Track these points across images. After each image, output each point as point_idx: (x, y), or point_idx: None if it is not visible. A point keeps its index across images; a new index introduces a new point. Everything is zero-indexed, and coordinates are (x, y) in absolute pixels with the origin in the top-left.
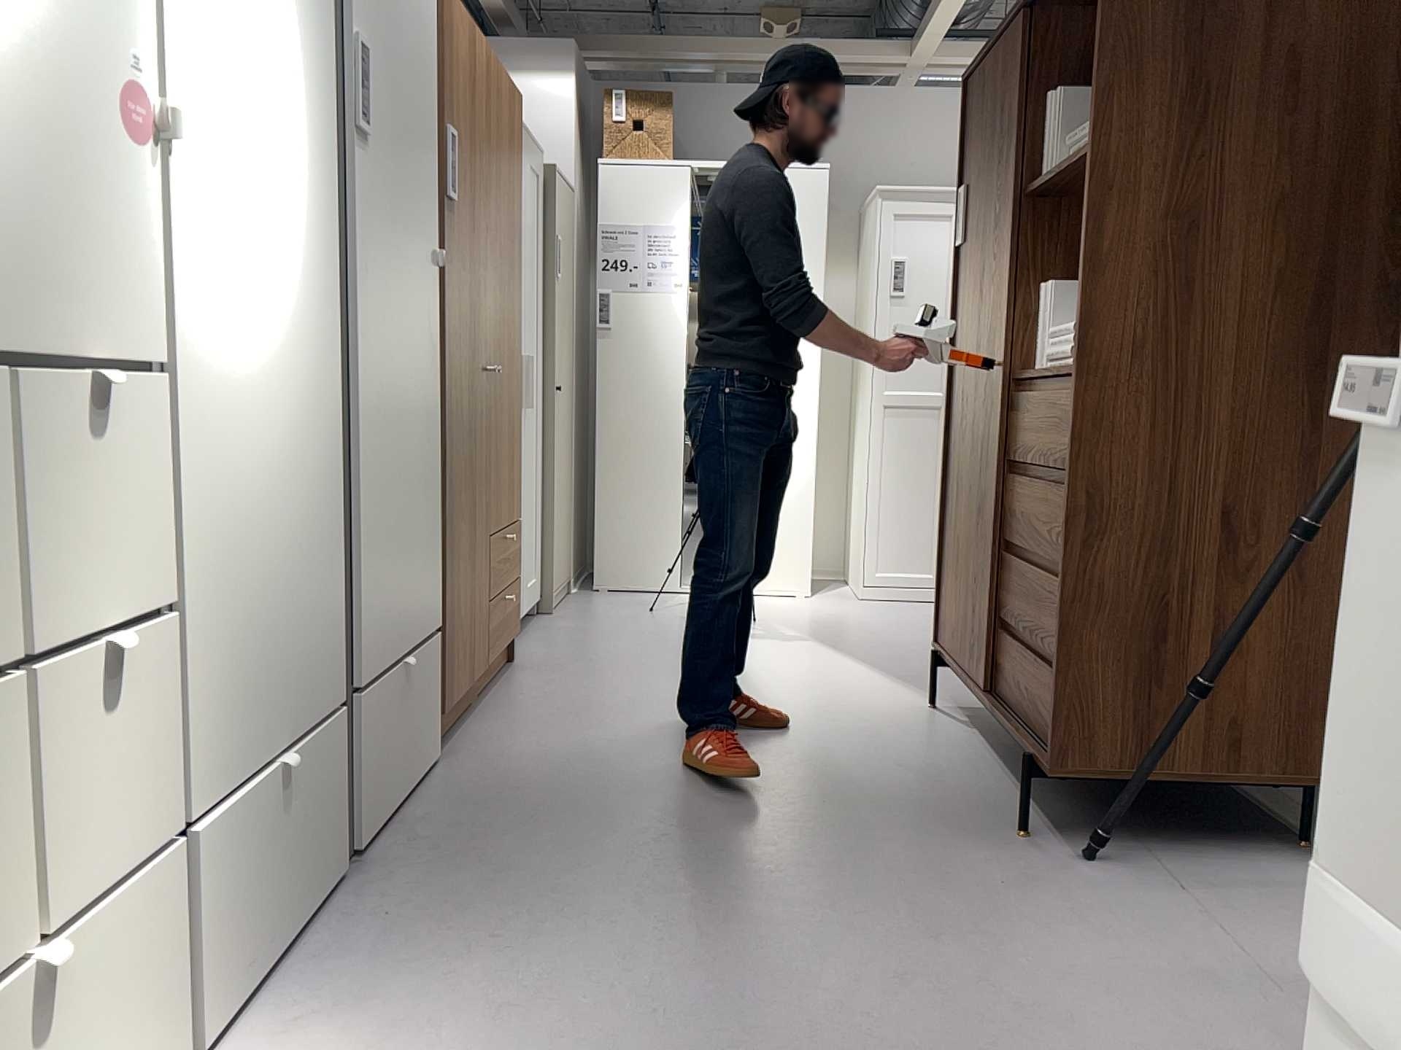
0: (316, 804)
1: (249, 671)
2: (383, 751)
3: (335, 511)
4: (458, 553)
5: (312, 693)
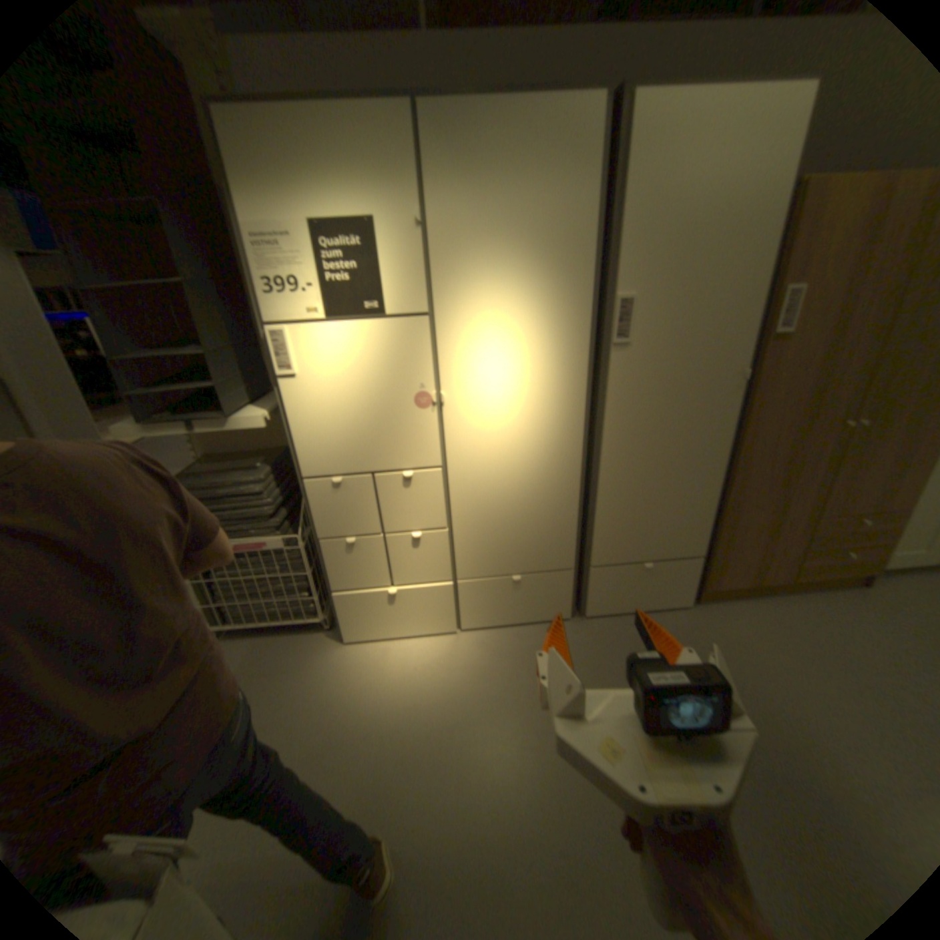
0: (546, 593)
1: (497, 548)
2: (616, 591)
3: (574, 504)
4: (750, 525)
5: (546, 561)
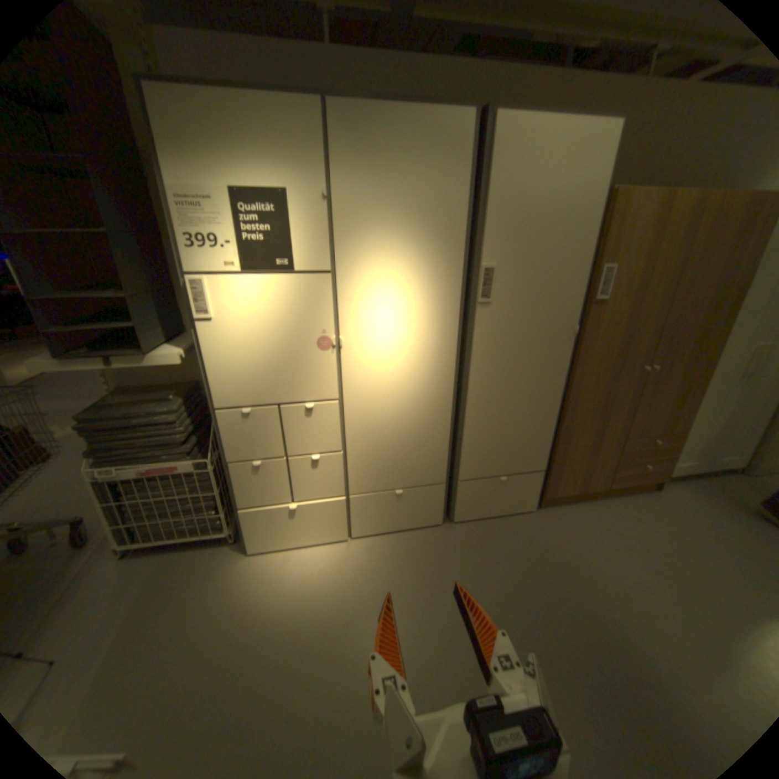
0: (423, 504)
1: (384, 467)
2: (478, 500)
3: (447, 430)
4: (578, 445)
5: (424, 477)
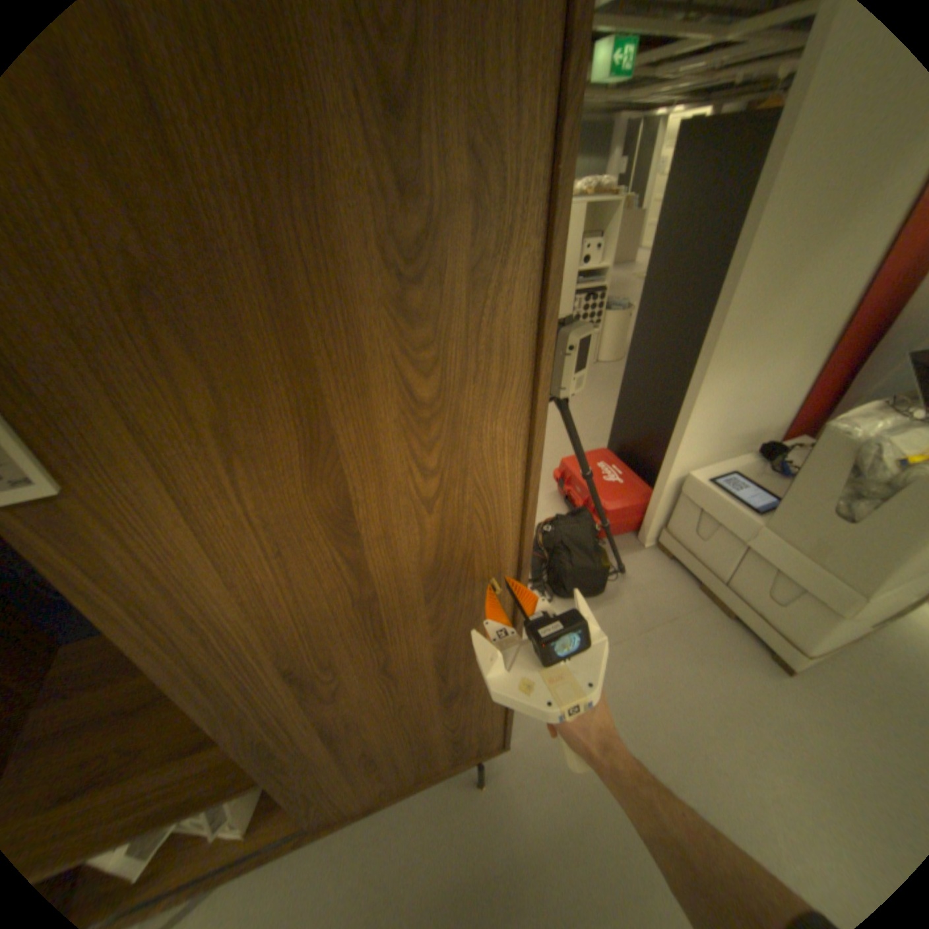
0: None
1: None
2: None
3: None
4: None
5: None
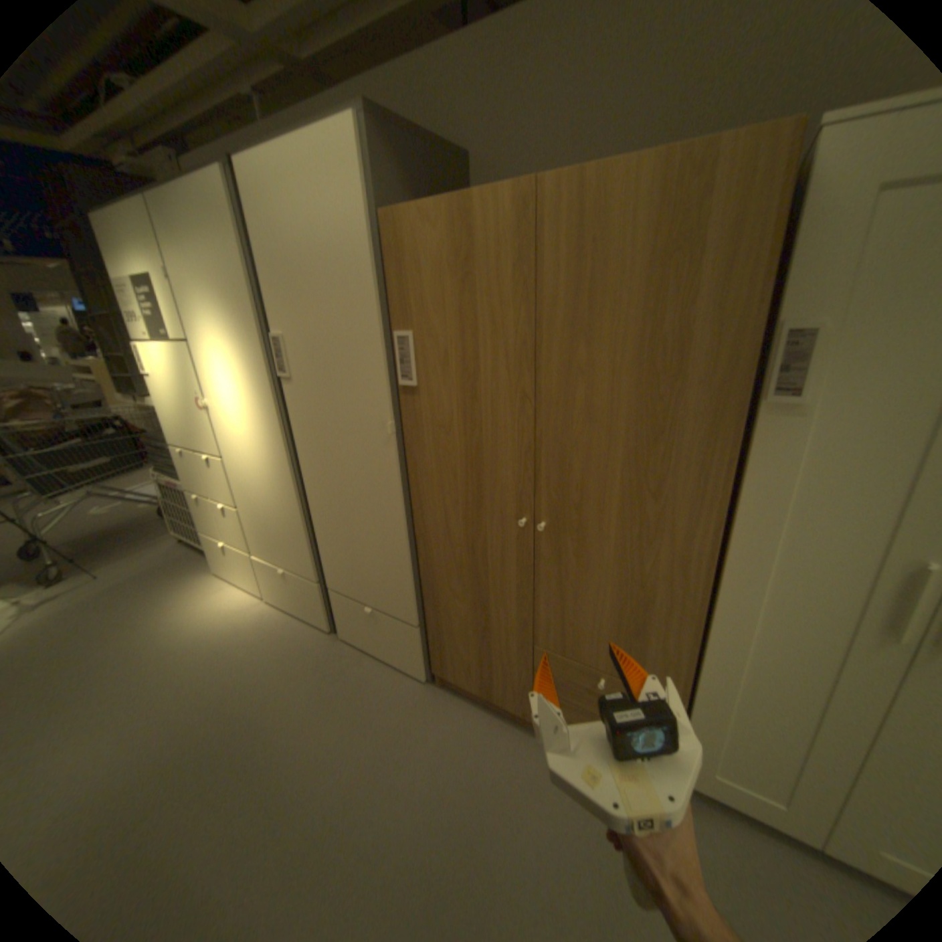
0: (305, 597)
1: (266, 539)
2: (353, 623)
3: (300, 520)
4: (452, 612)
5: (298, 566)
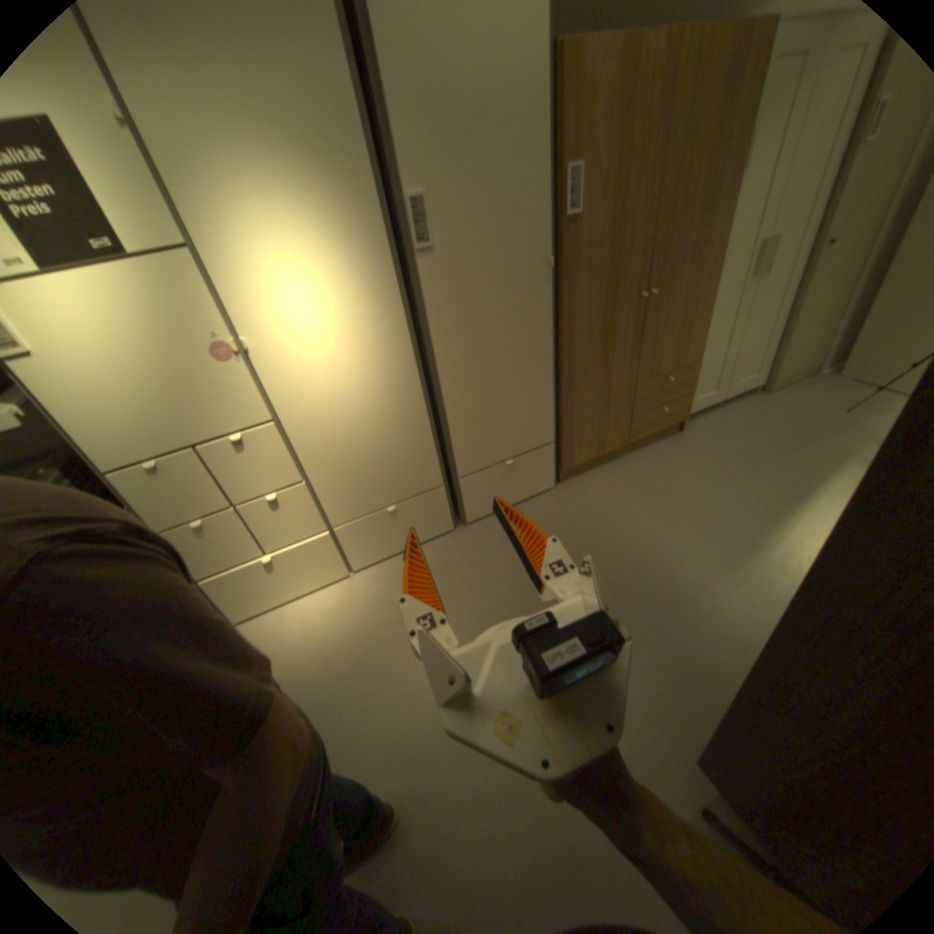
0: (425, 514)
1: (364, 487)
2: (487, 493)
3: (426, 425)
4: (584, 404)
5: (416, 485)
